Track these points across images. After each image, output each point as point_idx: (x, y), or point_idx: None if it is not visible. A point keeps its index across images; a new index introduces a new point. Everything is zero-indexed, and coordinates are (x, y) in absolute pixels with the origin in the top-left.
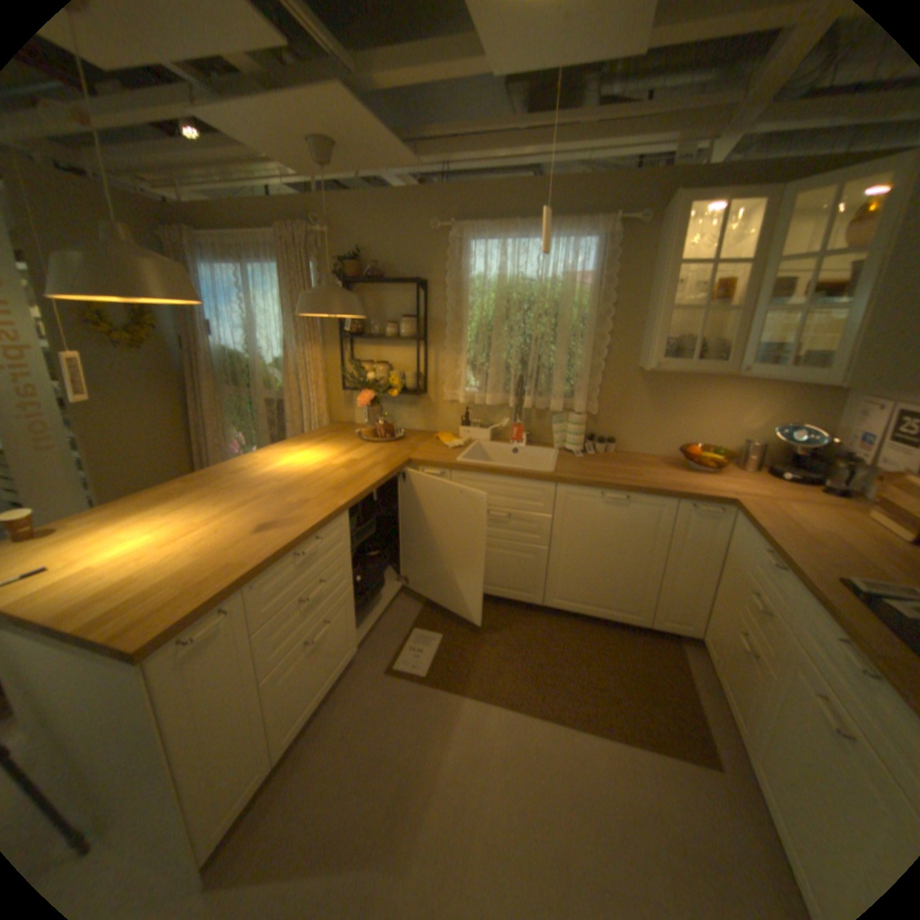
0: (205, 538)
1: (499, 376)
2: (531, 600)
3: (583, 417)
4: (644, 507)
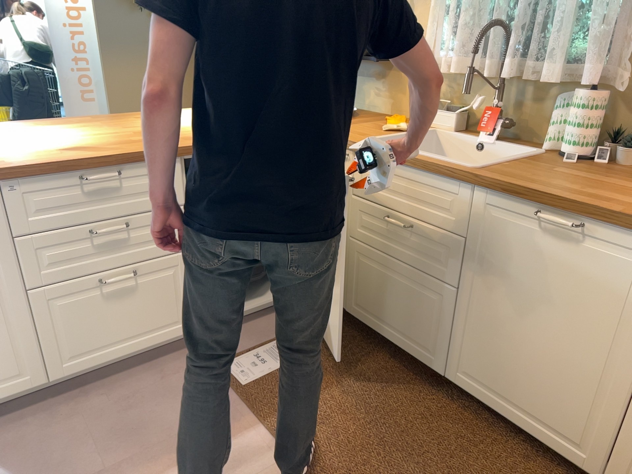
0: (30, 146)
1: (476, 28)
2: (429, 361)
3: (592, 95)
4: (611, 250)
